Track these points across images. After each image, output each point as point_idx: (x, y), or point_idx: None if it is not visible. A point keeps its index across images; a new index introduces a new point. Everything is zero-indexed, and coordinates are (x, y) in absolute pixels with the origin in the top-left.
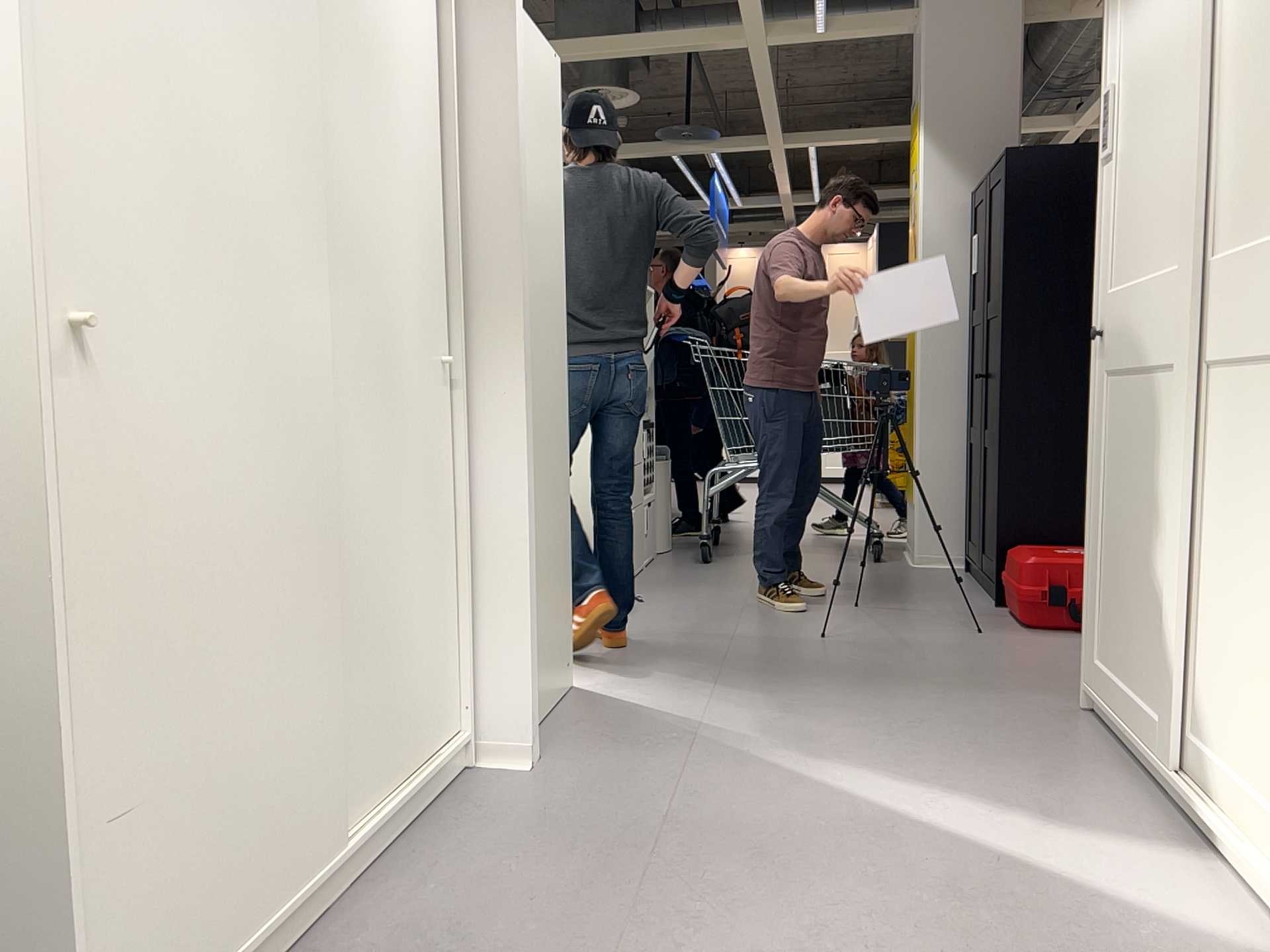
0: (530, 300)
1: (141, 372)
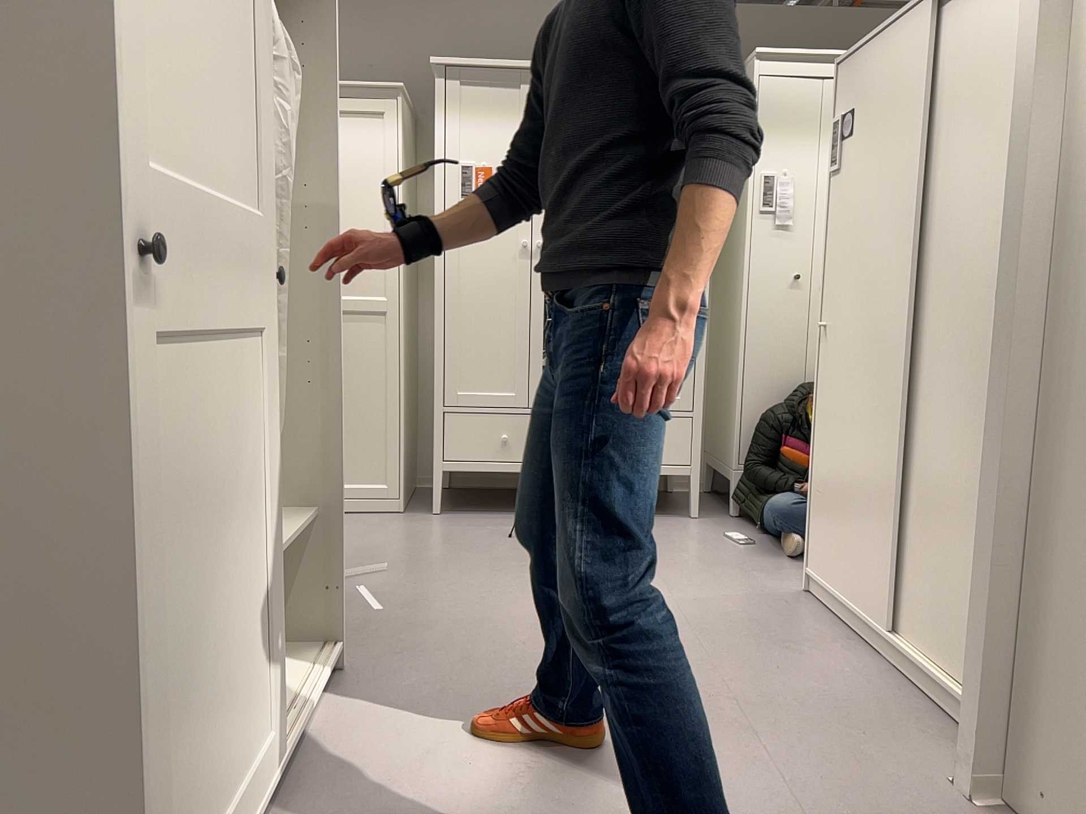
0: (1009, 257)
1: (826, 344)
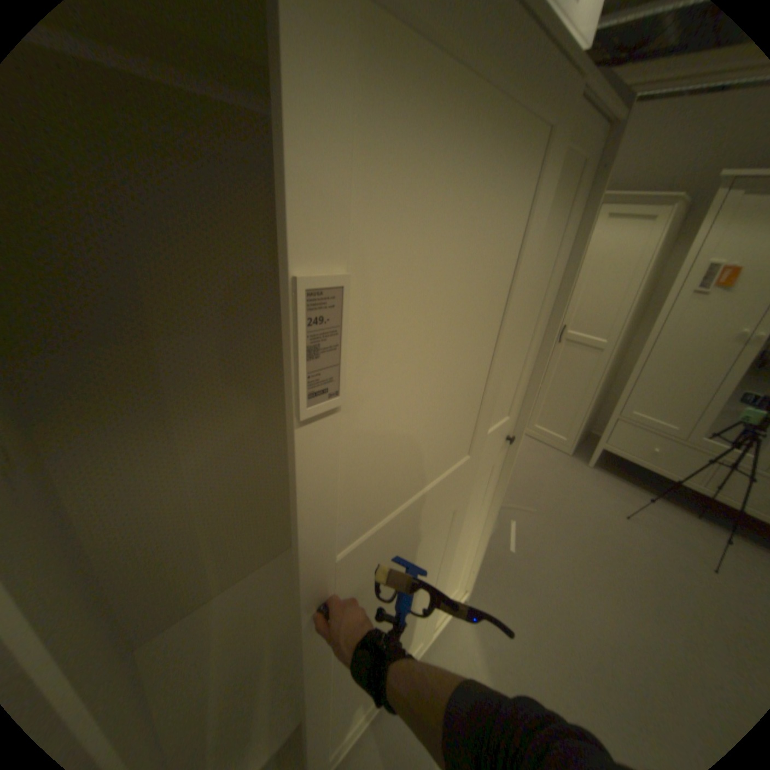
0: None
1: None
